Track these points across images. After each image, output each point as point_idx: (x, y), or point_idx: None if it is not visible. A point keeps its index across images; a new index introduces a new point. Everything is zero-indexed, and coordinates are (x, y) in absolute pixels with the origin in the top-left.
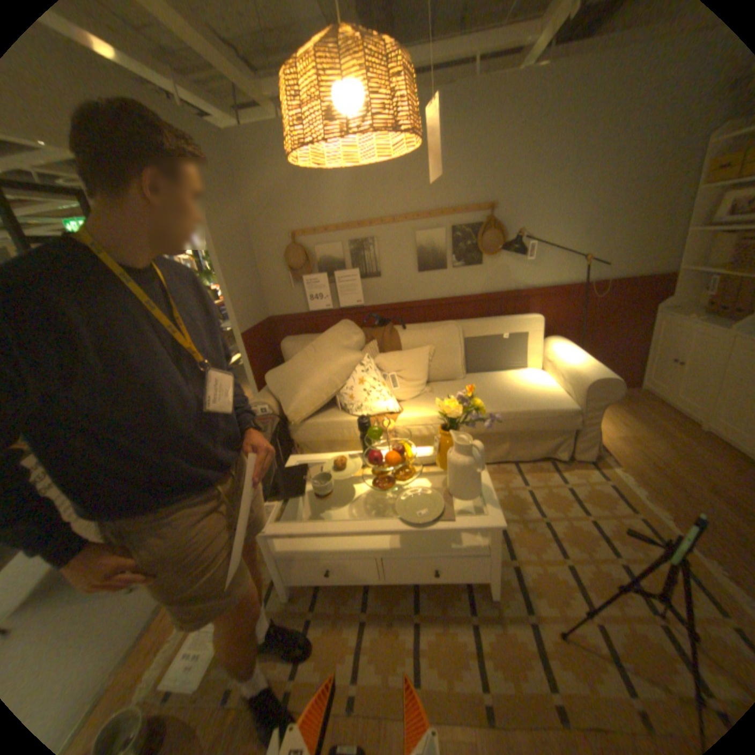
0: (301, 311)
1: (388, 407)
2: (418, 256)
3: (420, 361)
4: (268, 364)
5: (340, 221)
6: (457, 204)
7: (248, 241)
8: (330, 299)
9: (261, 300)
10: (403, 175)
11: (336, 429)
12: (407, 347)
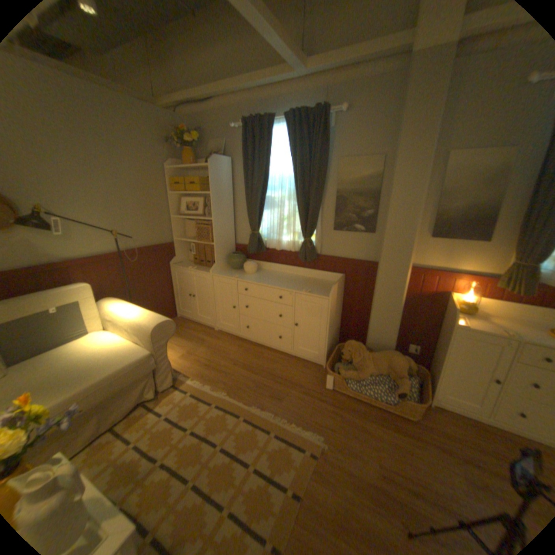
0: None
1: None
2: None
3: None
4: None
5: None
6: None
7: None
8: None
9: None
10: None
11: None
12: None
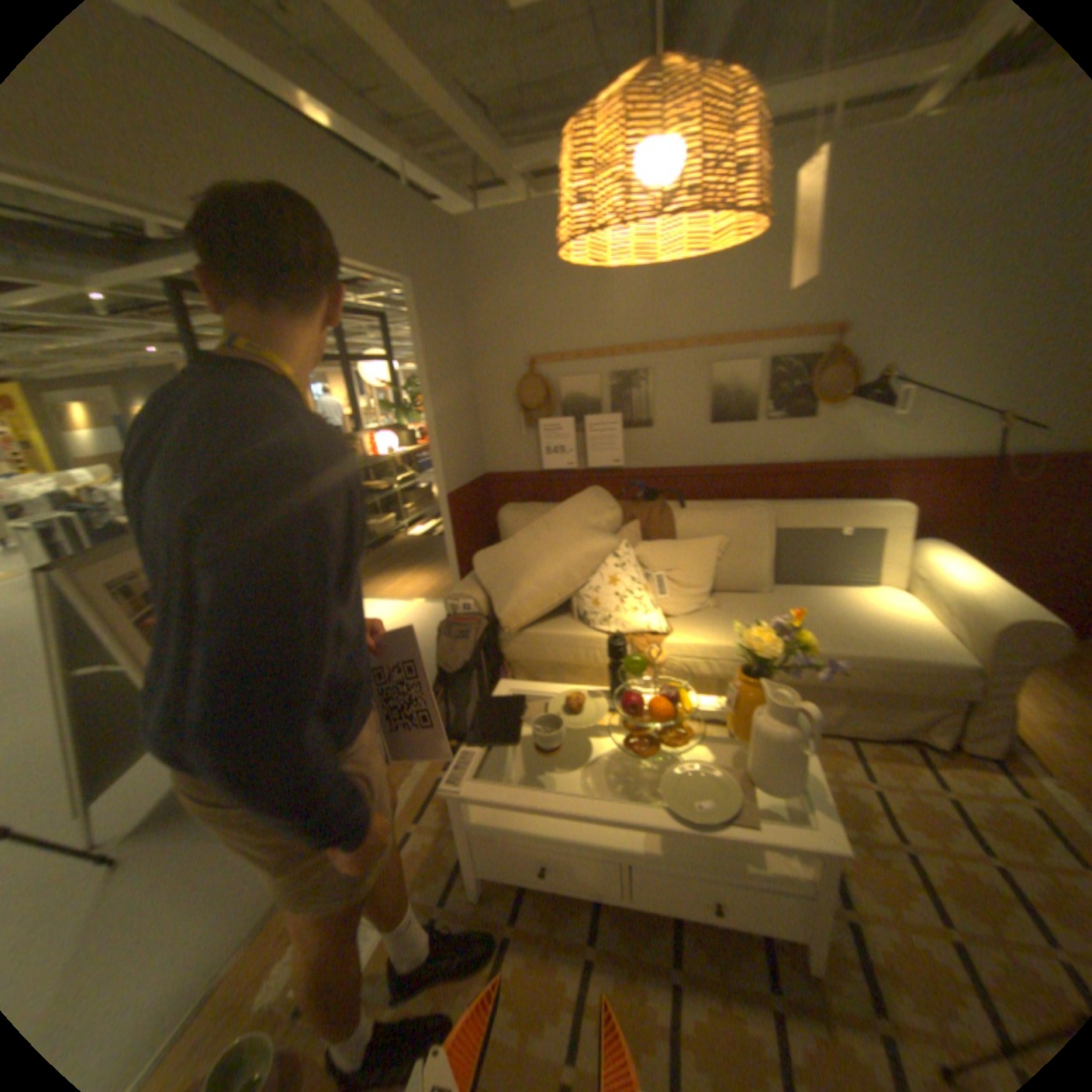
0: (530, 469)
1: (650, 624)
2: (712, 400)
3: (703, 558)
4: (477, 541)
5: (600, 344)
6: (783, 323)
7: (468, 367)
8: (574, 455)
9: (476, 450)
10: (702, 280)
11: (567, 647)
12: (684, 535)
